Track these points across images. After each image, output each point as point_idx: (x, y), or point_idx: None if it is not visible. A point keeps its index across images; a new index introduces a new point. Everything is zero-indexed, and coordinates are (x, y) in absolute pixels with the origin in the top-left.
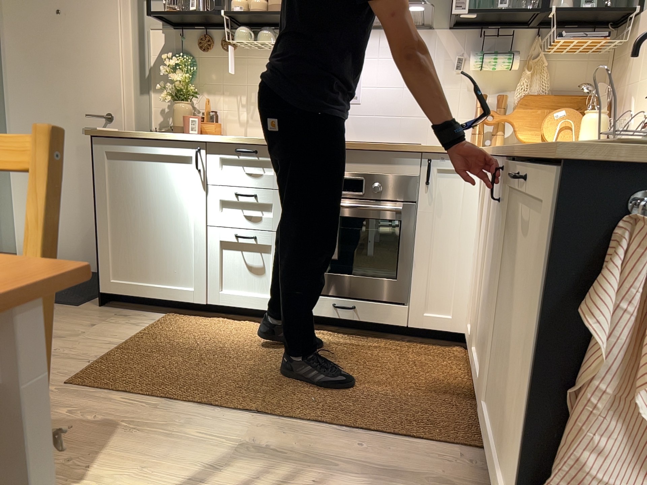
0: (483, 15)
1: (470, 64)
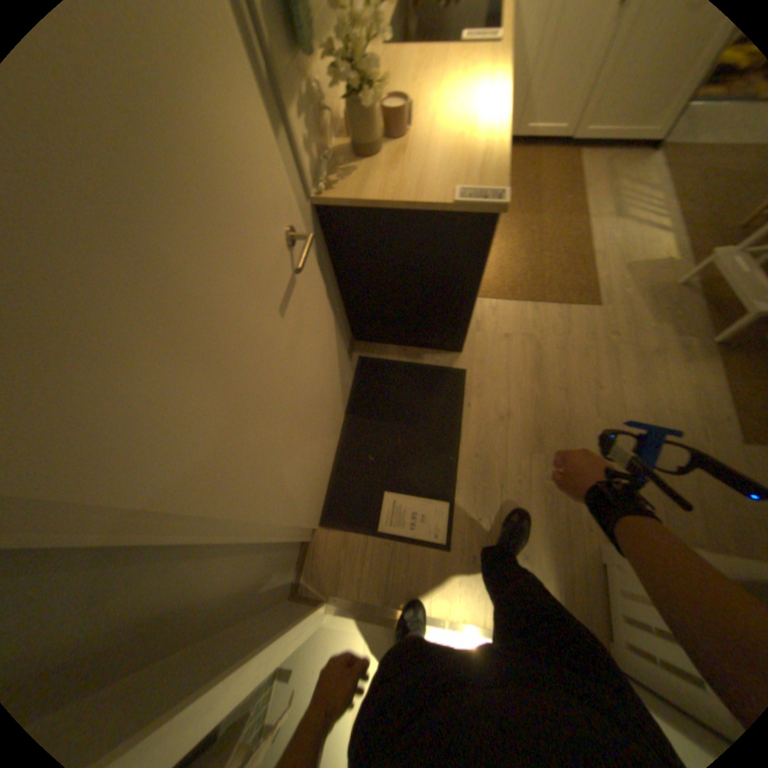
0: None
1: None
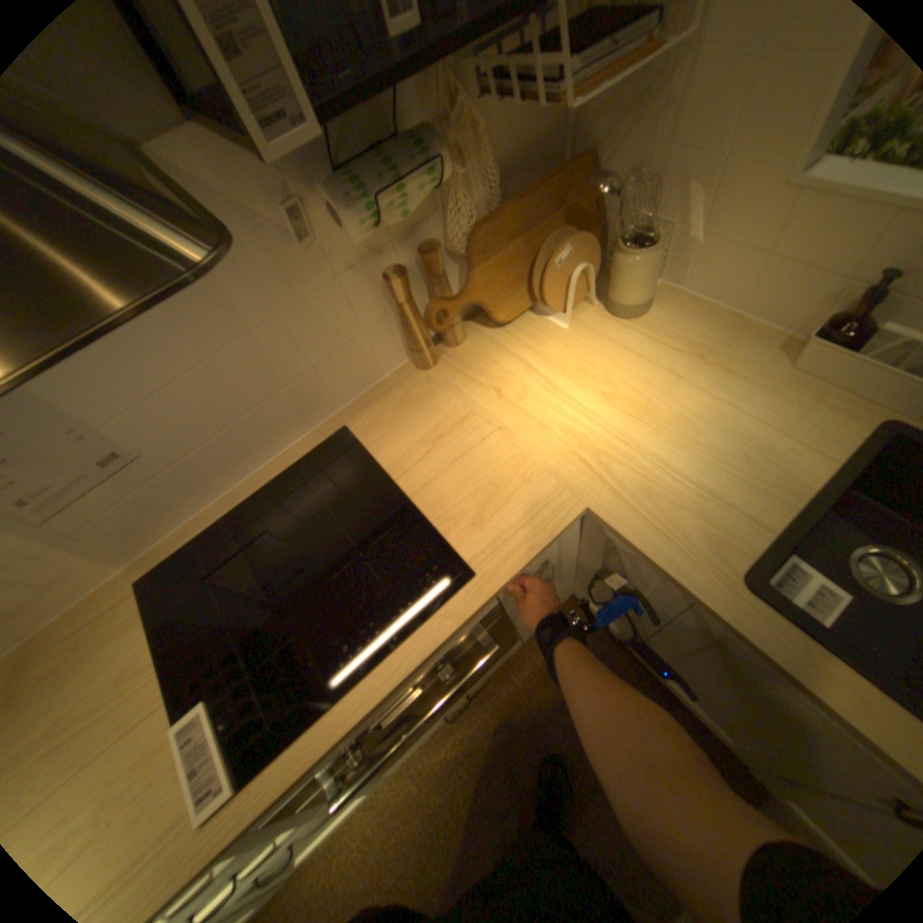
0: (367, 81)
1: (350, 225)
